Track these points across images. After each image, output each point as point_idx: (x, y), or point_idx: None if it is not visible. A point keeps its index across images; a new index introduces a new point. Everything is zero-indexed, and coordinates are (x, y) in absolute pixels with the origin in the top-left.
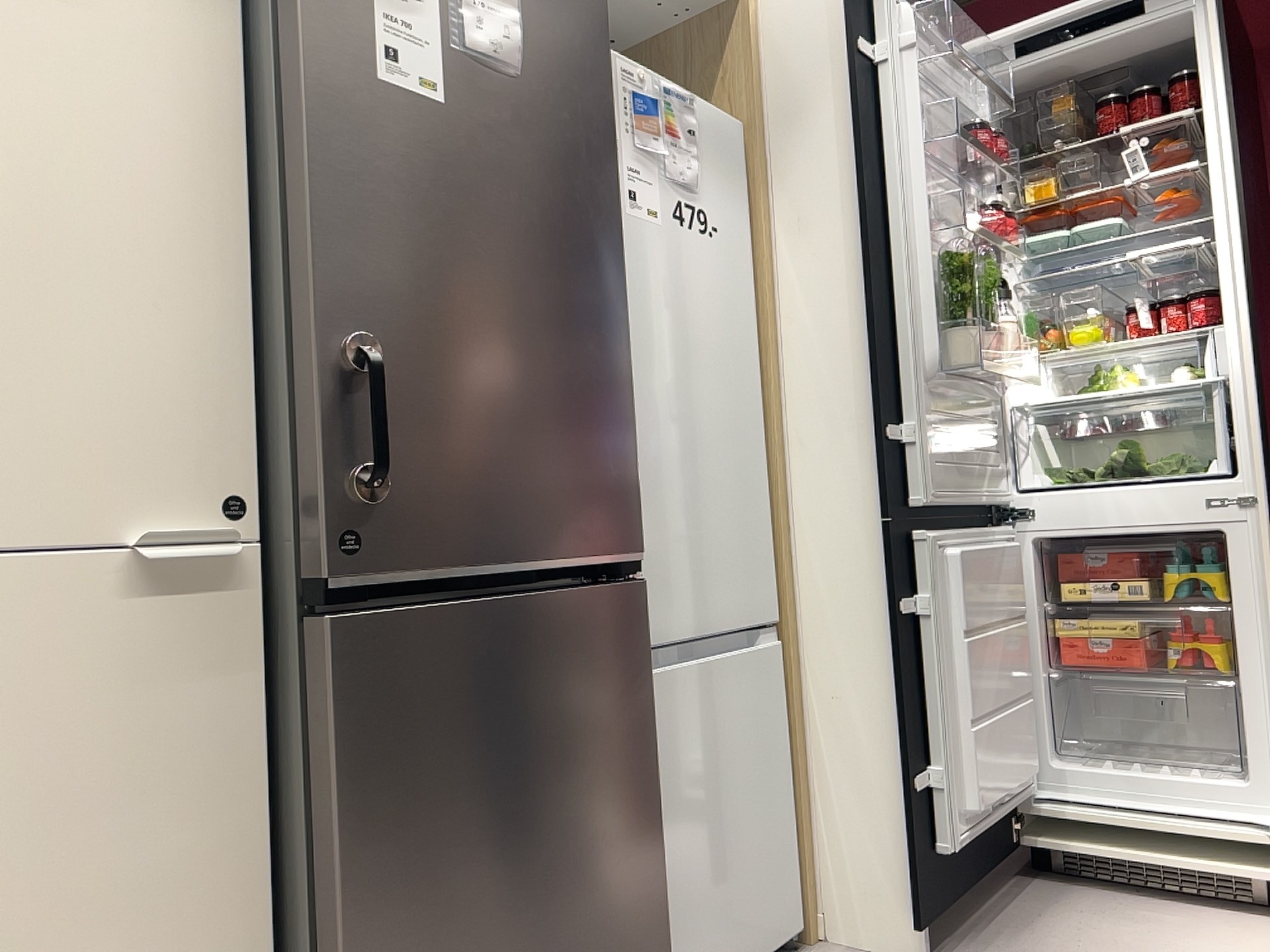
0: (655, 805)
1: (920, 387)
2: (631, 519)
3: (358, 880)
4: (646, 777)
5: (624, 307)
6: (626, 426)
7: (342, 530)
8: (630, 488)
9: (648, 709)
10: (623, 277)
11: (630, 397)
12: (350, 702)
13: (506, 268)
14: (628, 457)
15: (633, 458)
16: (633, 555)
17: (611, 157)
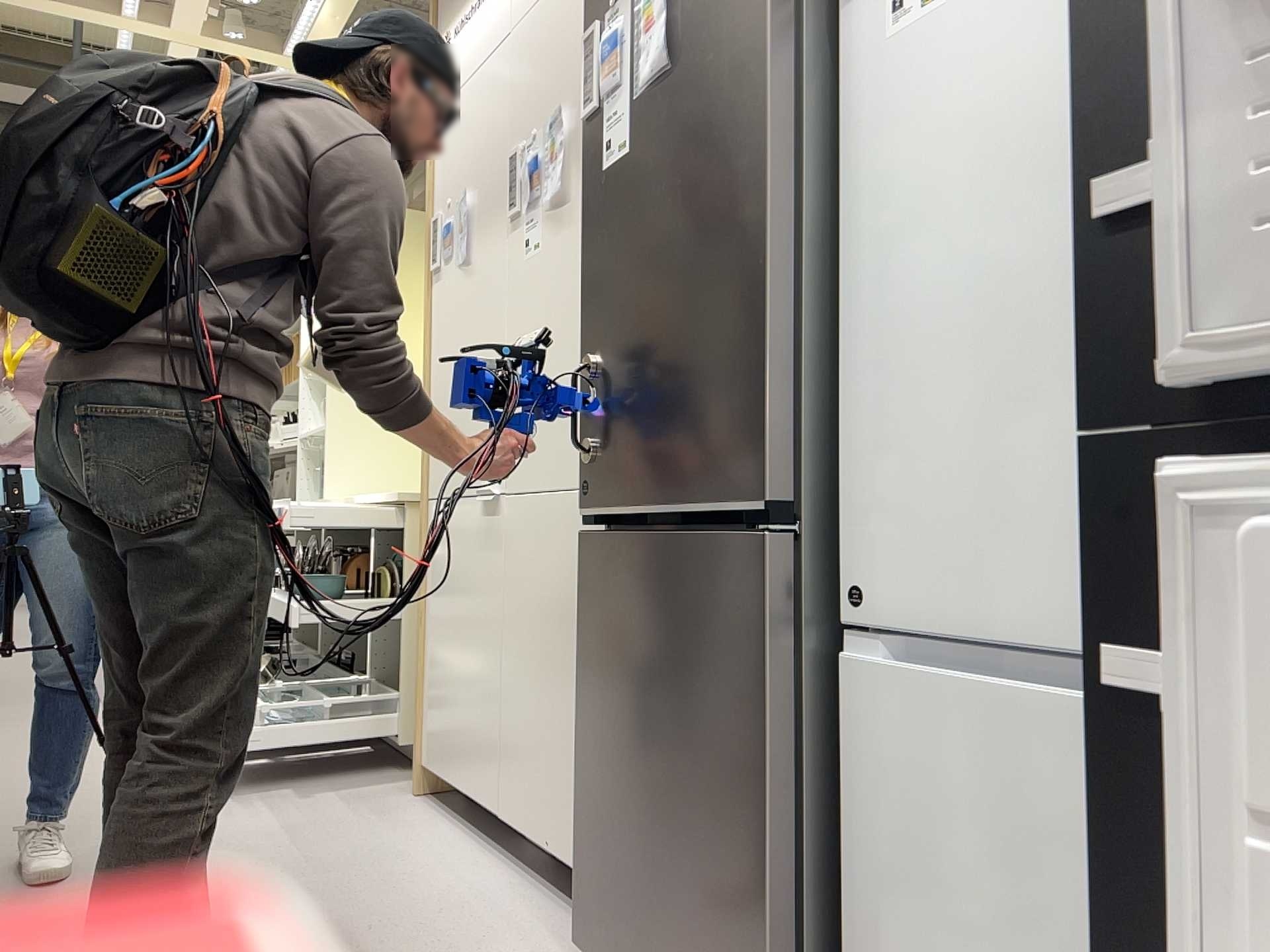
0: (765, 797)
1: (1201, 14)
2: (758, 464)
3: (583, 696)
4: (755, 757)
5: (766, 215)
6: (758, 358)
7: (585, 480)
8: (758, 429)
9: (765, 685)
10: (767, 180)
11: (766, 322)
12: (584, 587)
13: (659, 253)
14: (758, 394)
15: (766, 393)
16: (760, 505)
17: (761, 45)
